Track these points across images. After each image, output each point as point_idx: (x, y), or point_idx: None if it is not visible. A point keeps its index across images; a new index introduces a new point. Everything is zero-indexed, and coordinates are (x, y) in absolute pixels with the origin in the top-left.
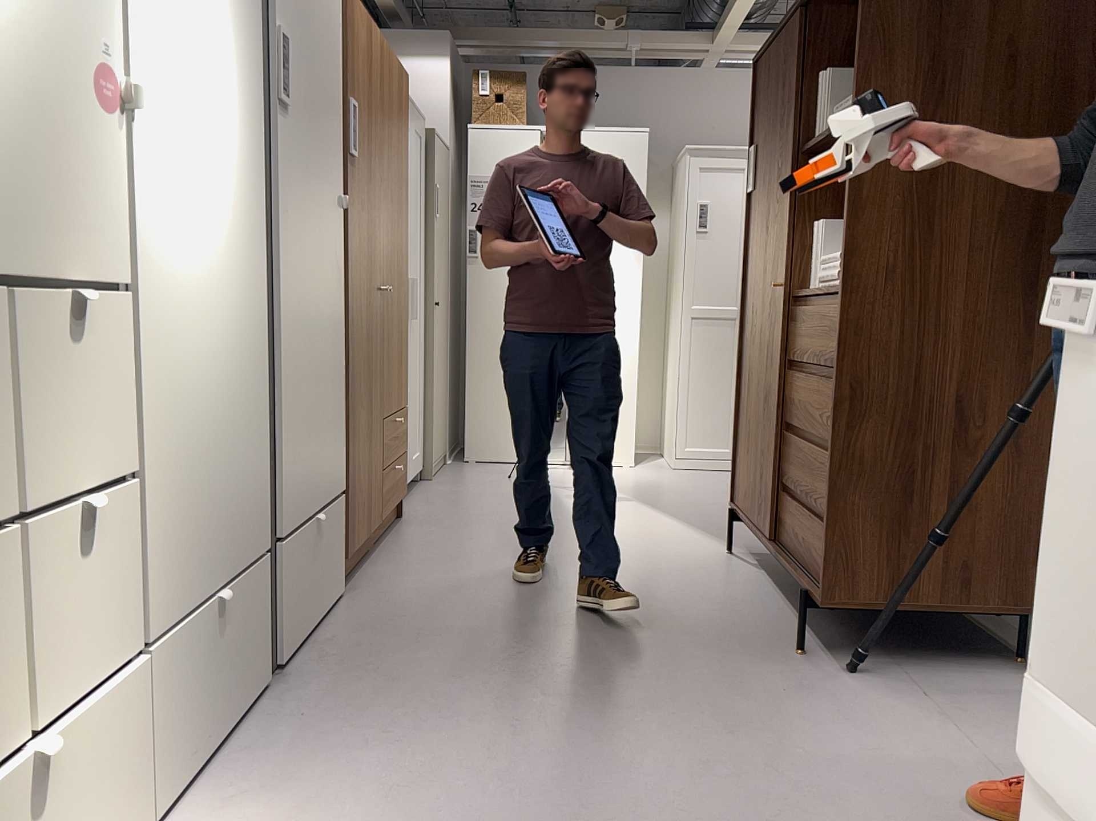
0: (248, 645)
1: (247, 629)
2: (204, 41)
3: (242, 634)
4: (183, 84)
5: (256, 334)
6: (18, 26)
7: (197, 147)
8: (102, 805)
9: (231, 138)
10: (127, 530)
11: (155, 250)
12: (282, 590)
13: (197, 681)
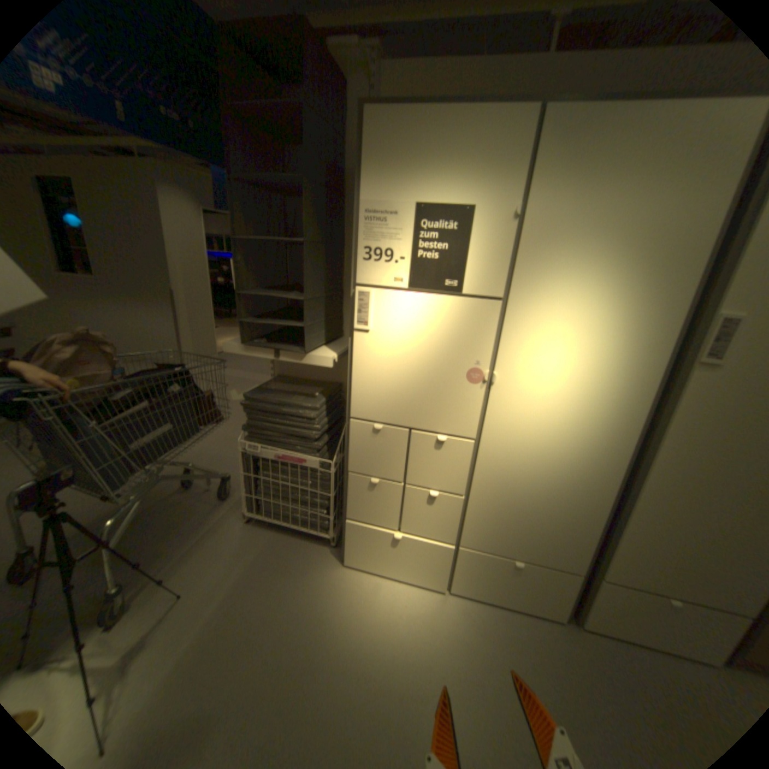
0: (545, 596)
1: (547, 591)
2: (584, 345)
3: (541, 589)
4: (551, 368)
5: (608, 483)
6: (434, 364)
7: (558, 394)
8: (428, 567)
9: (607, 388)
10: (460, 510)
11: (504, 431)
12: (600, 602)
13: (492, 577)
